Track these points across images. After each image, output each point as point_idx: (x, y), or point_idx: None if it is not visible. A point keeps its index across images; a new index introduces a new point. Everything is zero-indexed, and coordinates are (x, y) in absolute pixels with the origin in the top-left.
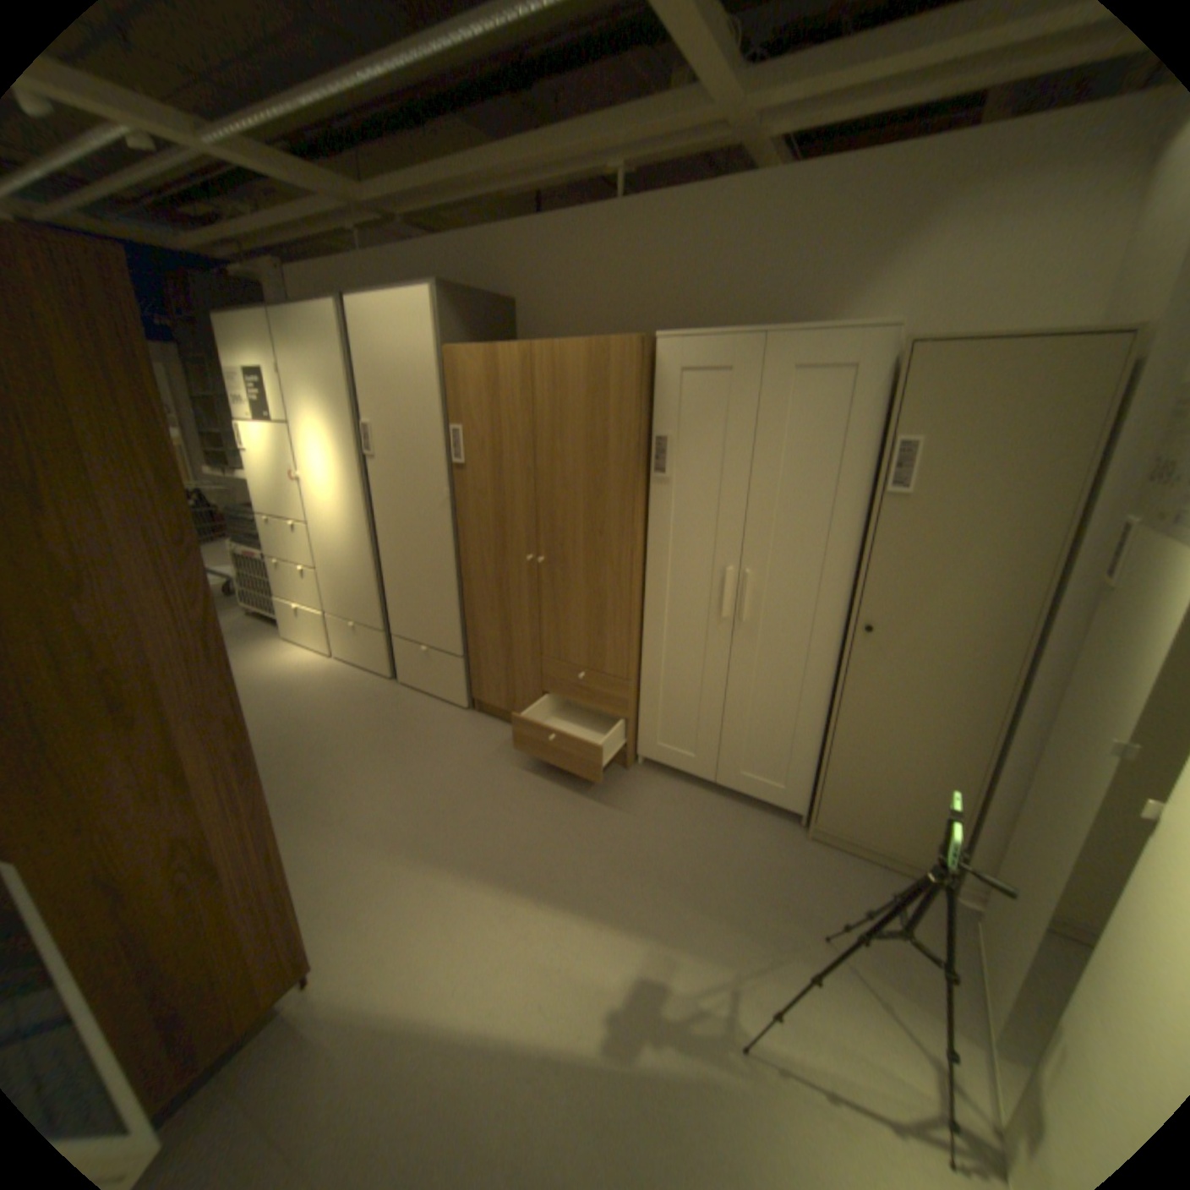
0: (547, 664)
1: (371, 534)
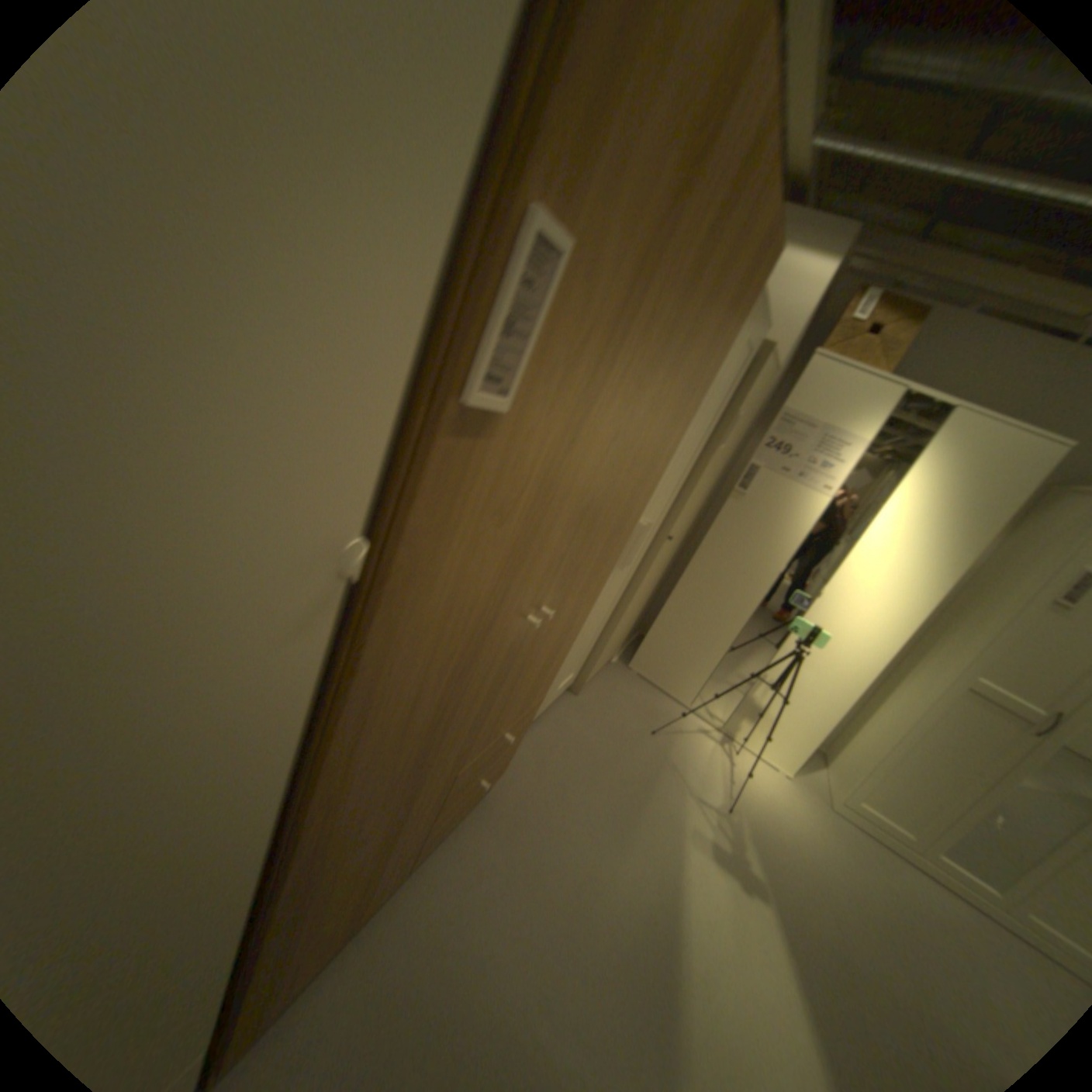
0: (459, 777)
1: None
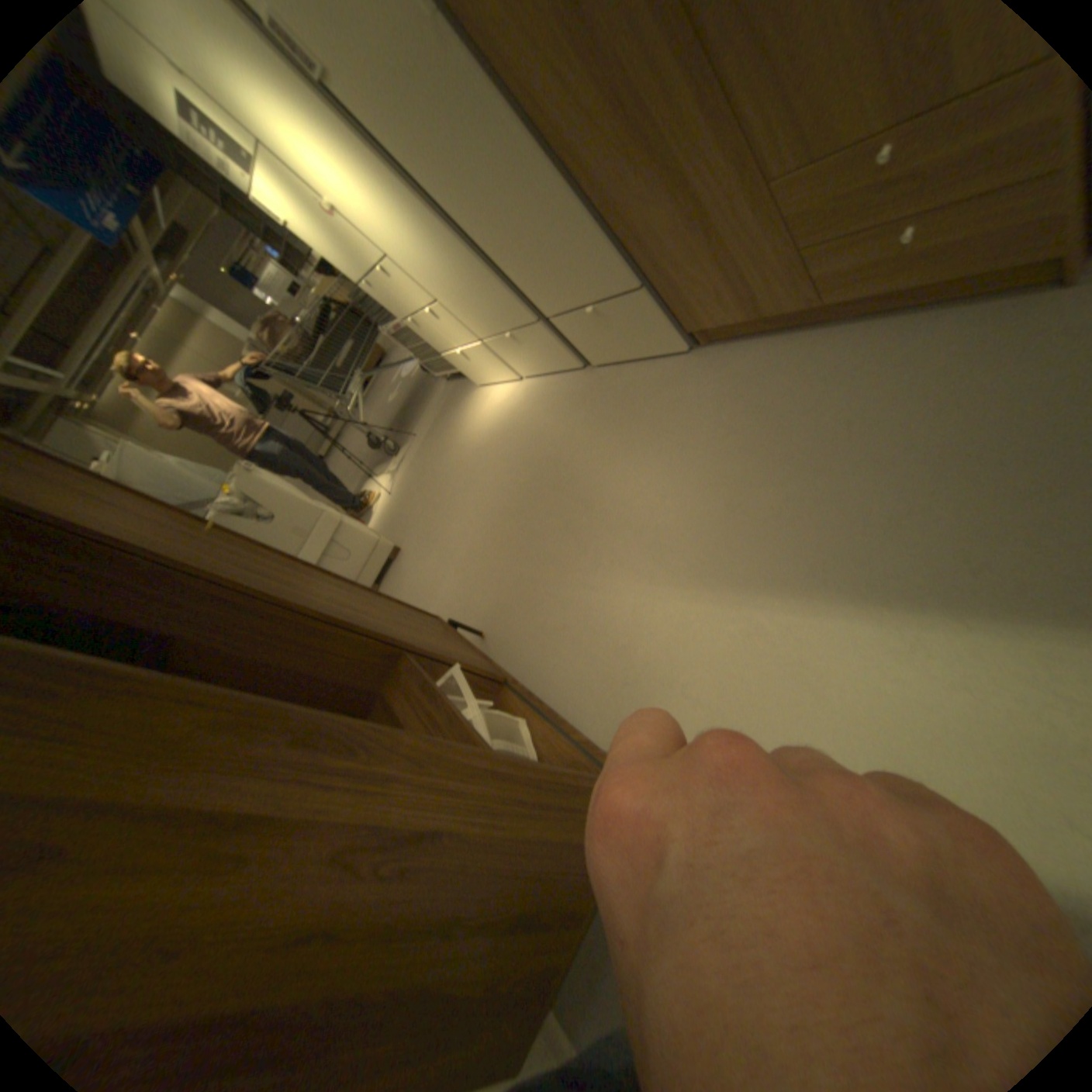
0: (787, 190)
1: (427, 203)
